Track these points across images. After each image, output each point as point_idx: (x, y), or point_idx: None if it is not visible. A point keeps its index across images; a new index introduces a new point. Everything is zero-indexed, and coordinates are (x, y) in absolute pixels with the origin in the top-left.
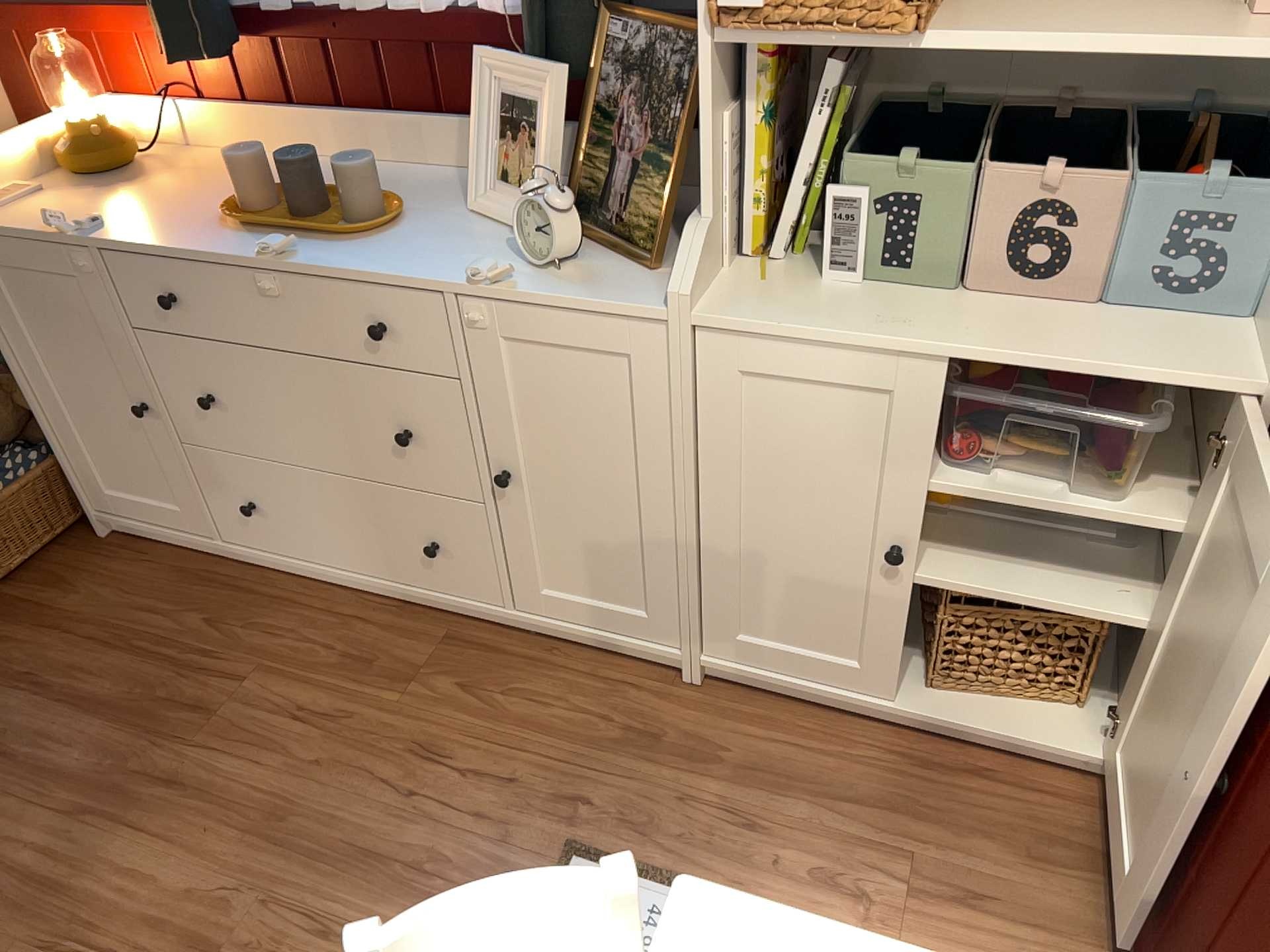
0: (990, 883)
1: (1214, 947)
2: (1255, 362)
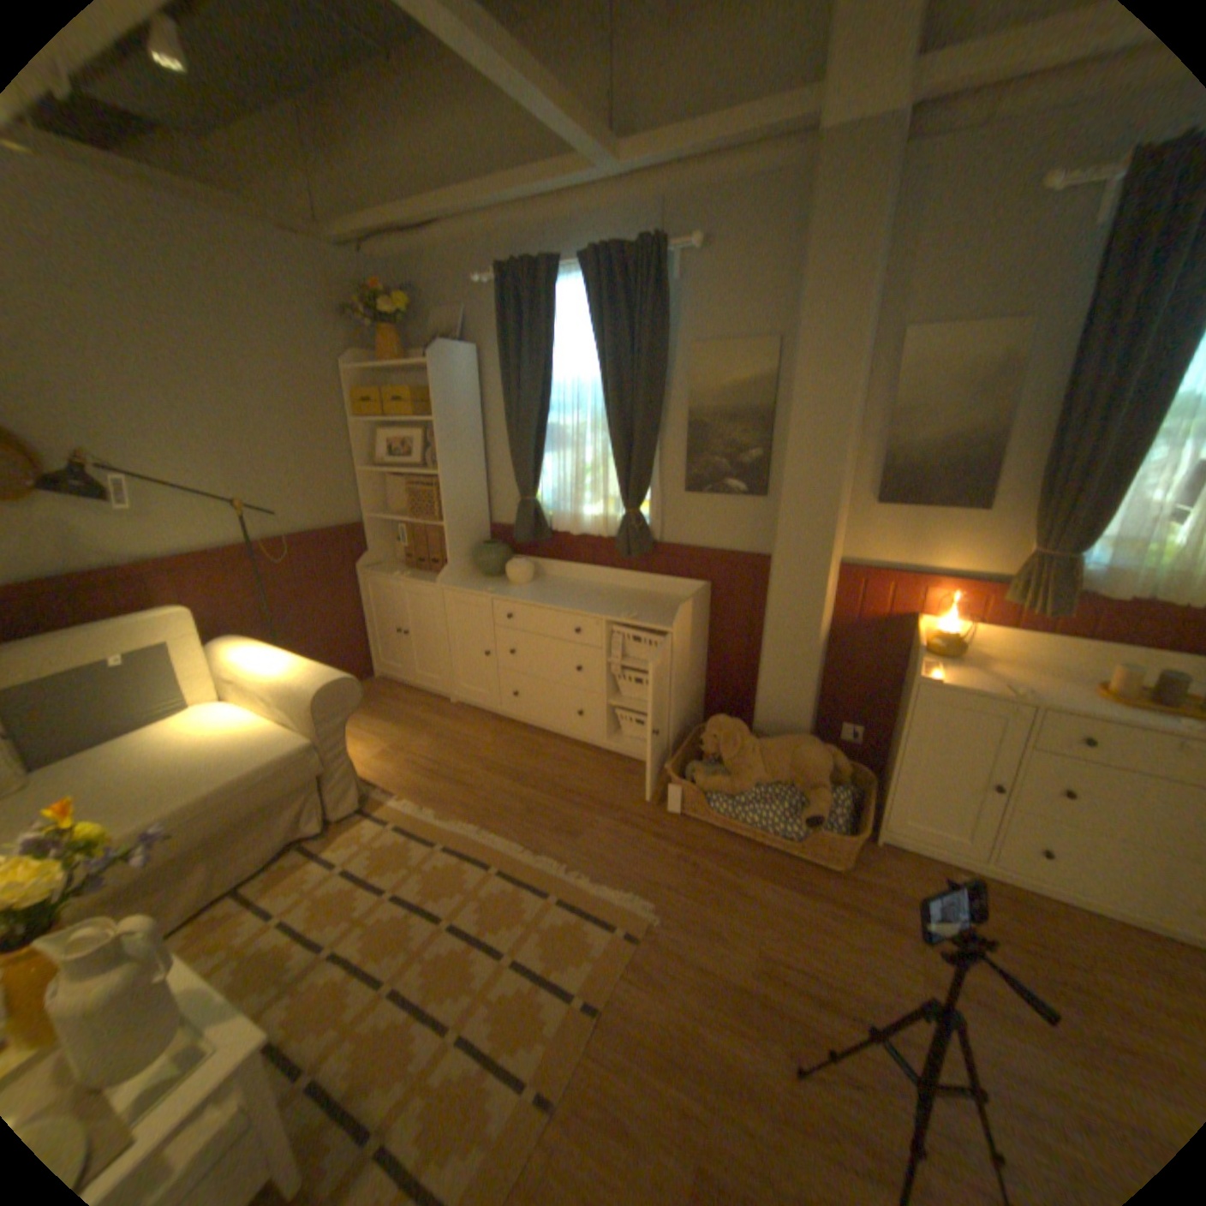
0: None
1: None
2: None
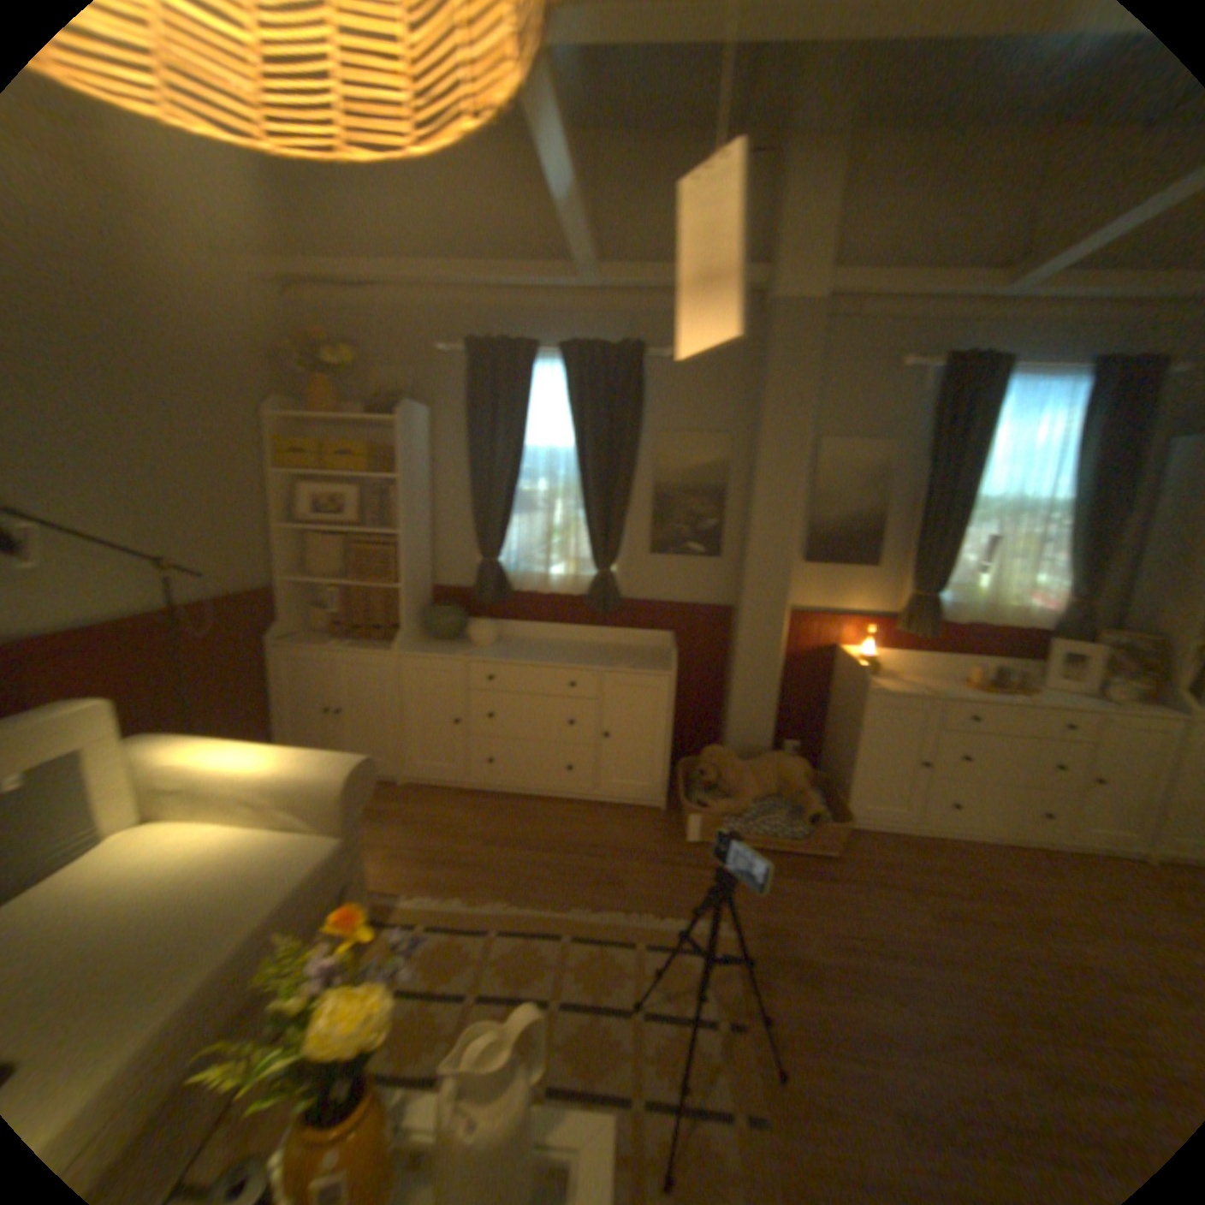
0: None
1: None
2: None
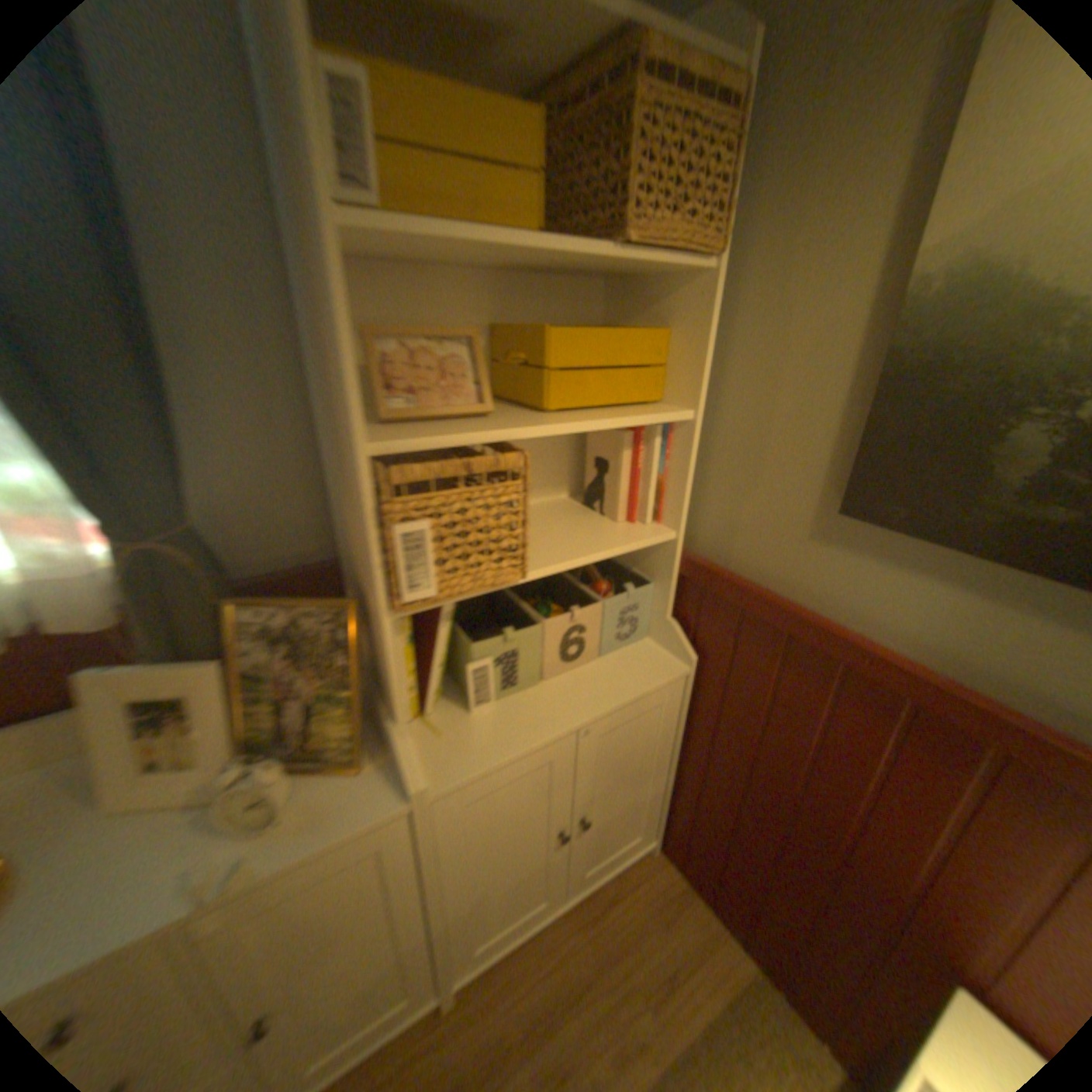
0: (668, 968)
1: (806, 929)
2: (675, 663)
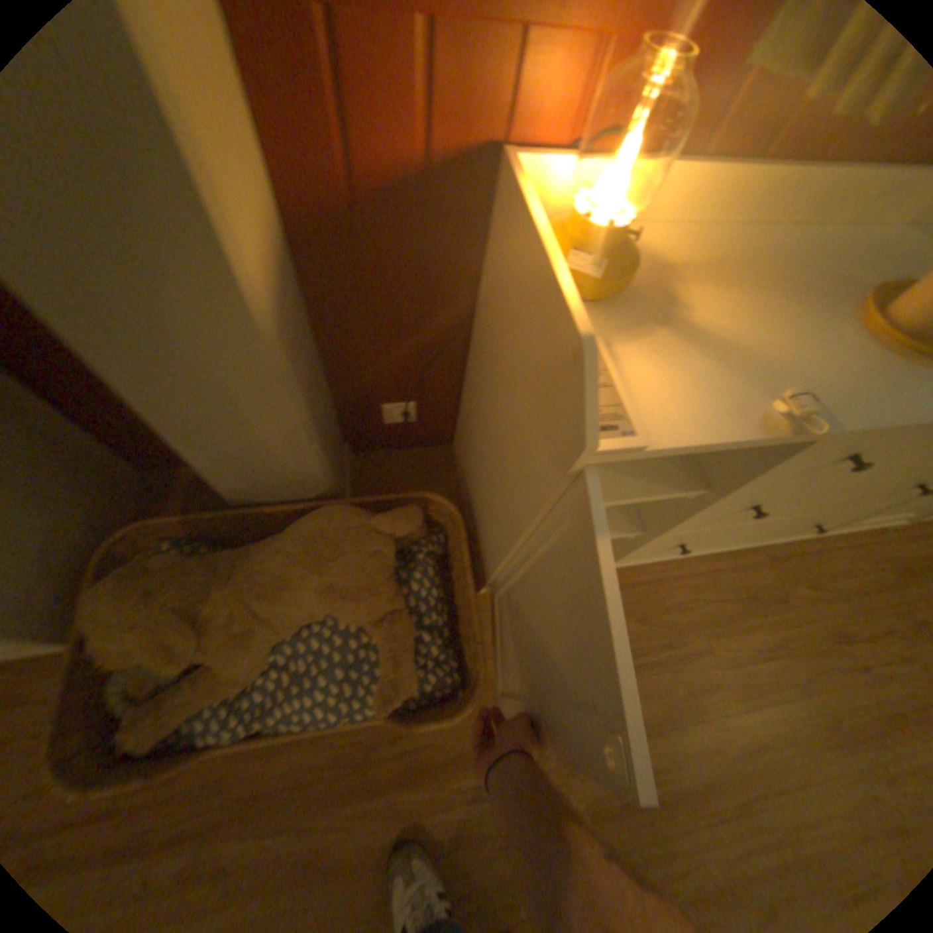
0: None
1: None
2: None
